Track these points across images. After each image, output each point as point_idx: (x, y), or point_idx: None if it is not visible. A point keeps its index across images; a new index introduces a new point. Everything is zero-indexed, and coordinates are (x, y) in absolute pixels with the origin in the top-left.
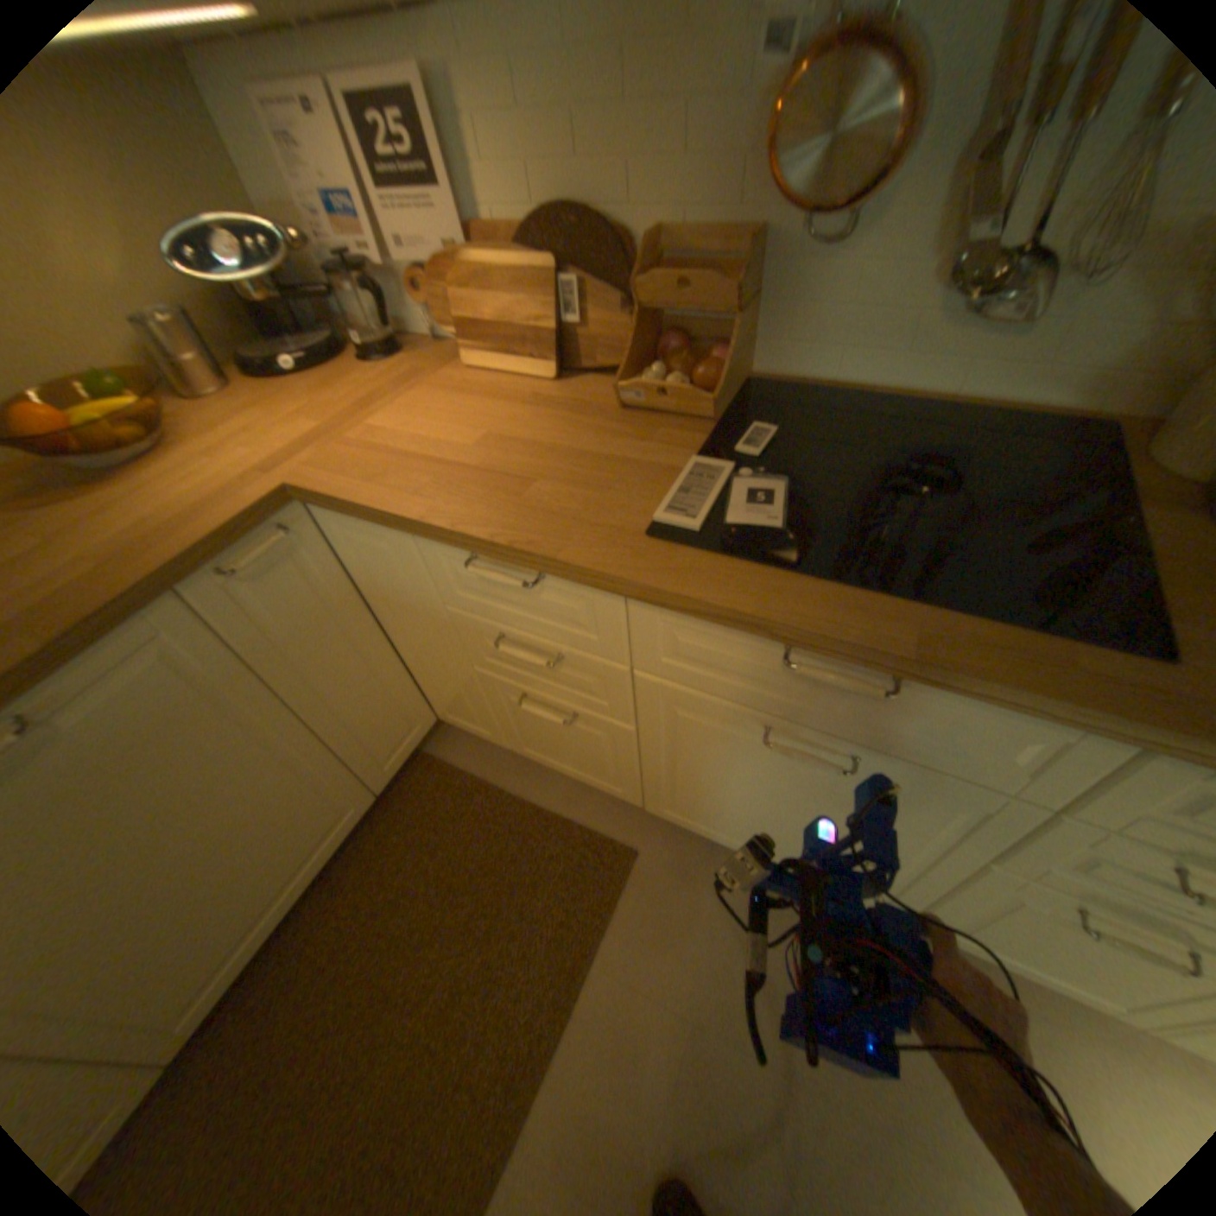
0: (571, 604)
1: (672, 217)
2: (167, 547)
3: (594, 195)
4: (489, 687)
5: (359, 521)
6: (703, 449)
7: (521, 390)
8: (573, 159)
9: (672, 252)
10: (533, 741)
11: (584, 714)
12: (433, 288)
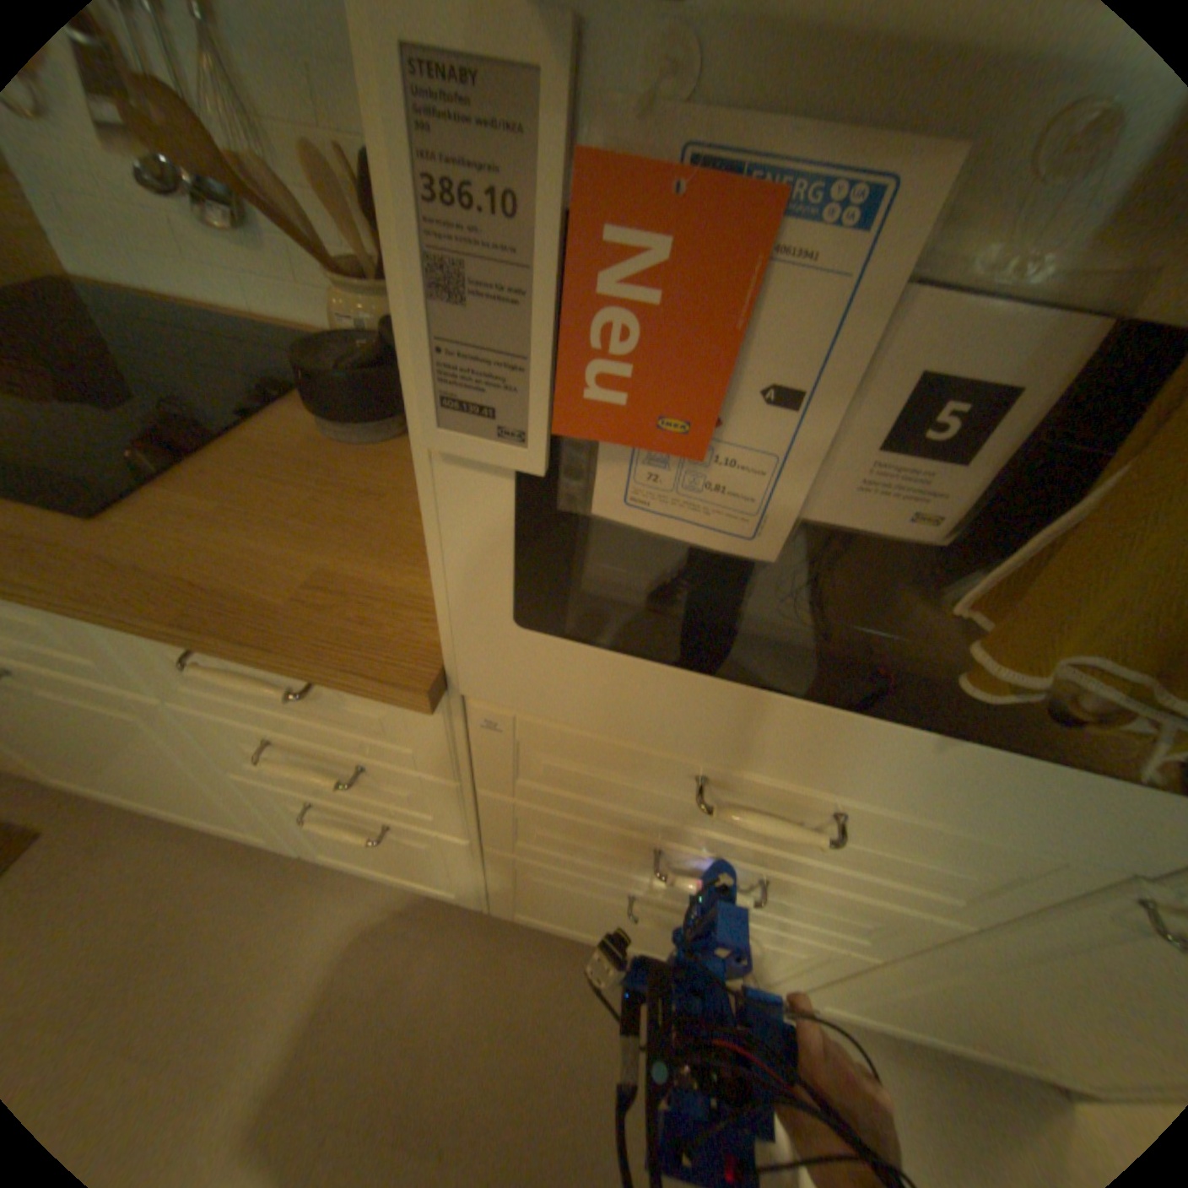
0: None
1: None
2: None
3: None
4: None
5: None
6: None
7: None
8: None
9: None
10: None
11: None
12: None
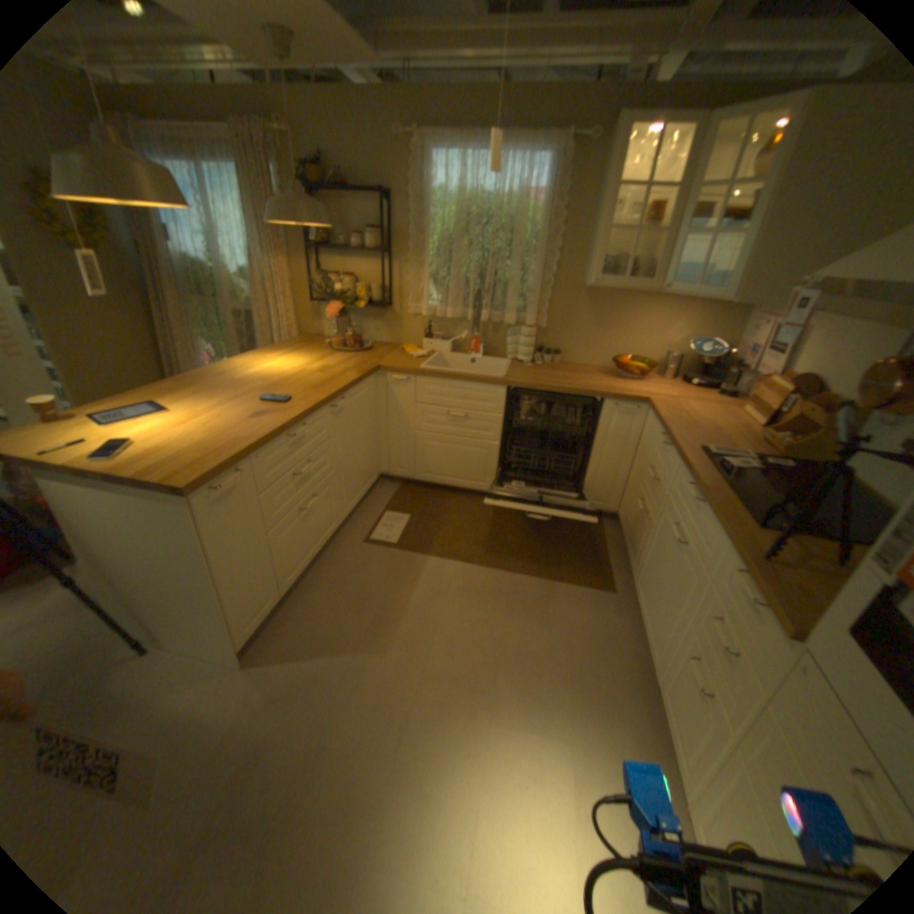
0: (671, 459)
1: (847, 396)
2: (613, 392)
3: (828, 378)
4: (638, 496)
5: (654, 416)
6: (763, 457)
7: (746, 422)
8: (830, 365)
9: (839, 407)
10: (631, 530)
11: (649, 514)
12: (760, 384)
